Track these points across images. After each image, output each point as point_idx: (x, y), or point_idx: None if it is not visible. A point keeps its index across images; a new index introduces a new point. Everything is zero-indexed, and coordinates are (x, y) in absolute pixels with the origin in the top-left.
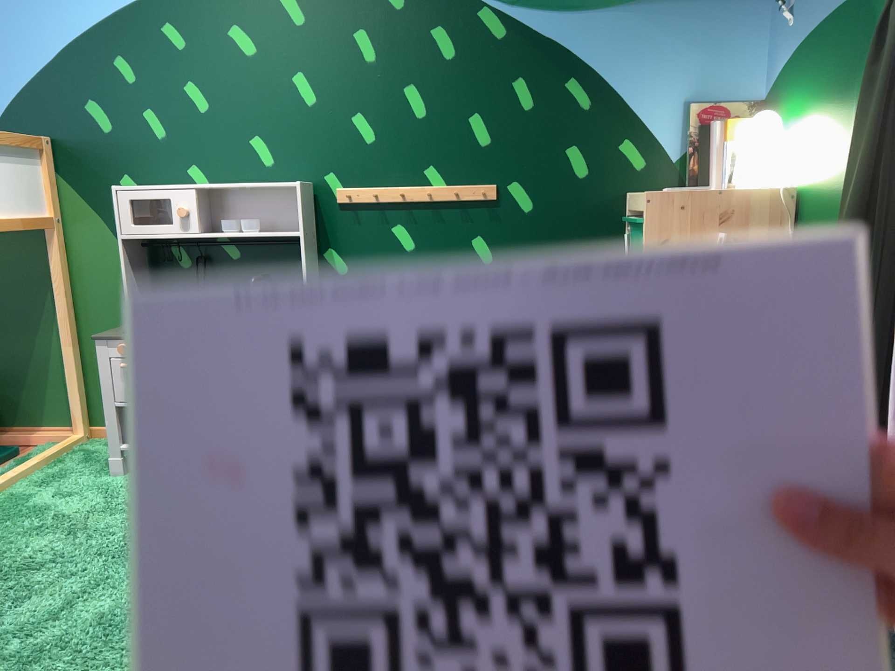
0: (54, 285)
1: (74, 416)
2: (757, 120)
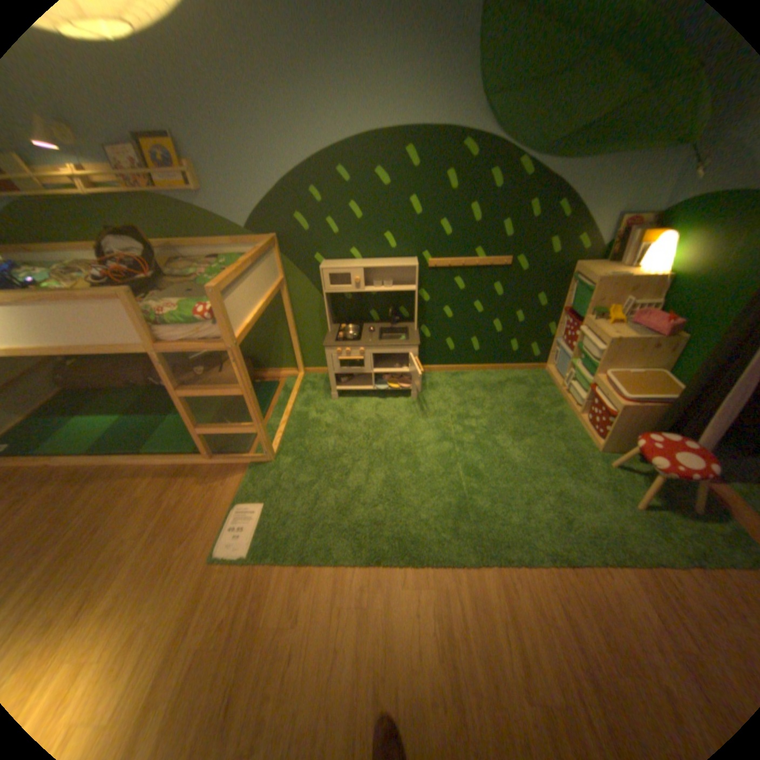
0: (282, 309)
1: (298, 366)
2: (664, 235)
